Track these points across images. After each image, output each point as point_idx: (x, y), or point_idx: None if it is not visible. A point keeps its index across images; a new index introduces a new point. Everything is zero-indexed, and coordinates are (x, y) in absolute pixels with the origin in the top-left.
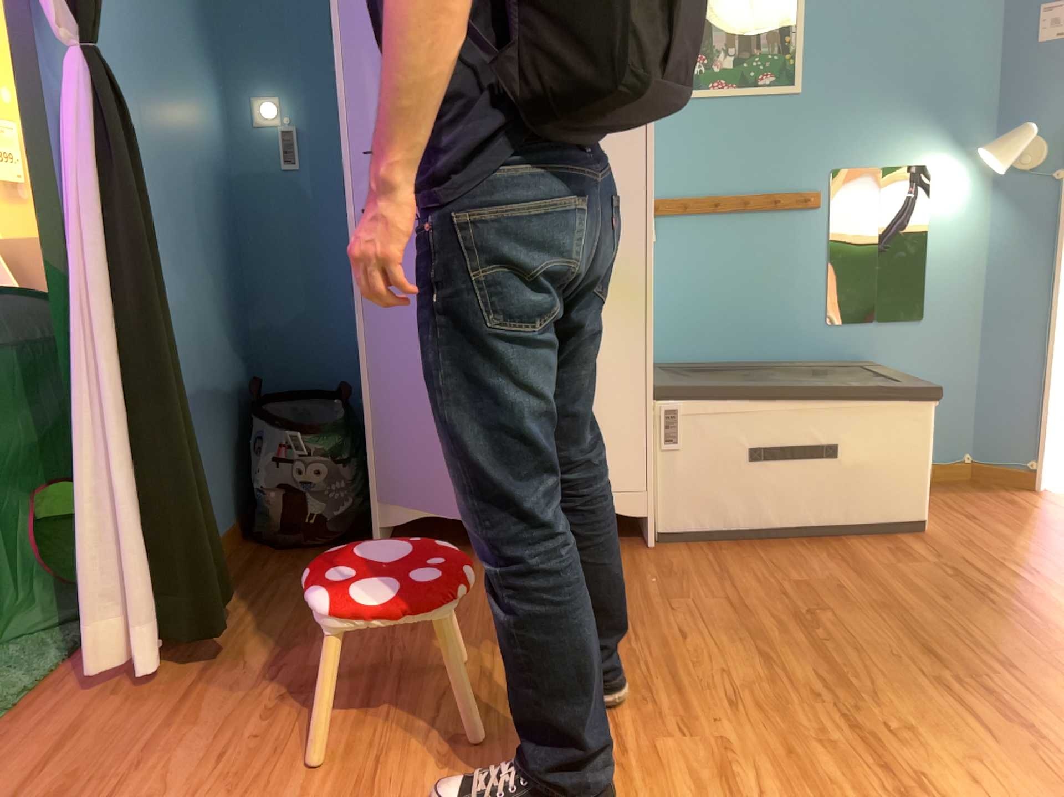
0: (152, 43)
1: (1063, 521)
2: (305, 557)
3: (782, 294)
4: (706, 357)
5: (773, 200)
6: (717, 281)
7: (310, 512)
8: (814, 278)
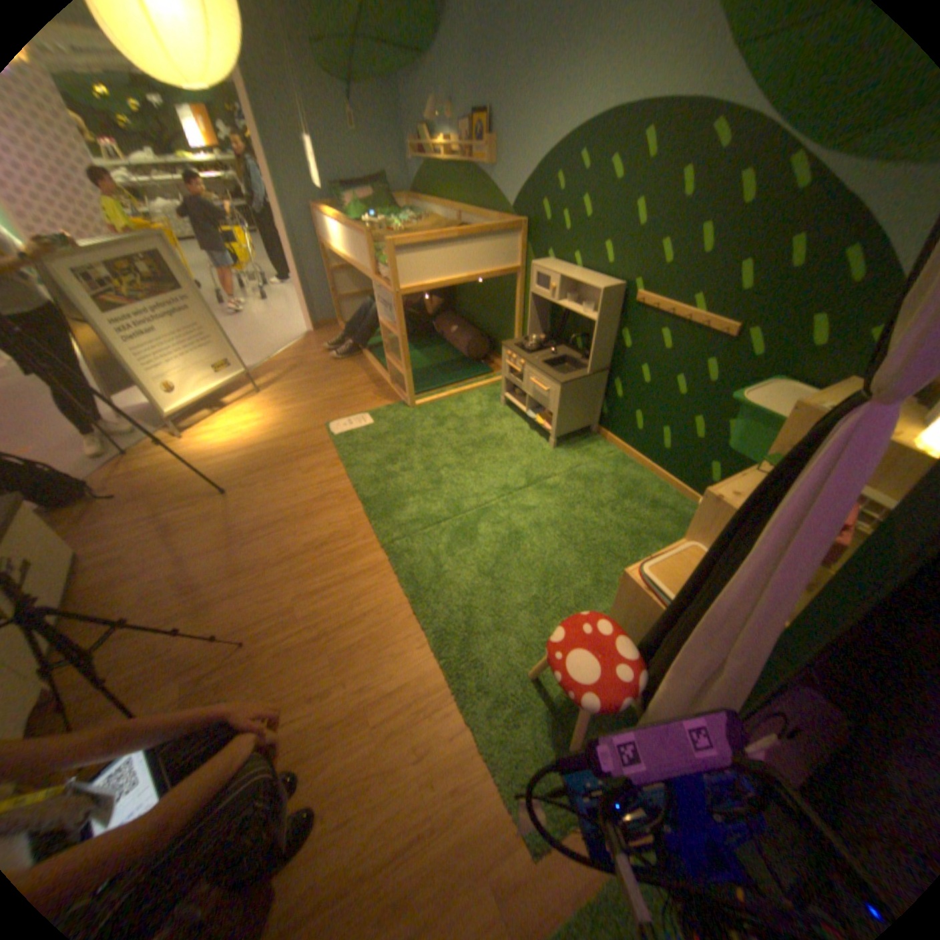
0: None
1: (81, 508)
2: None
3: None
4: None
5: None
6: None
7: None
8: None
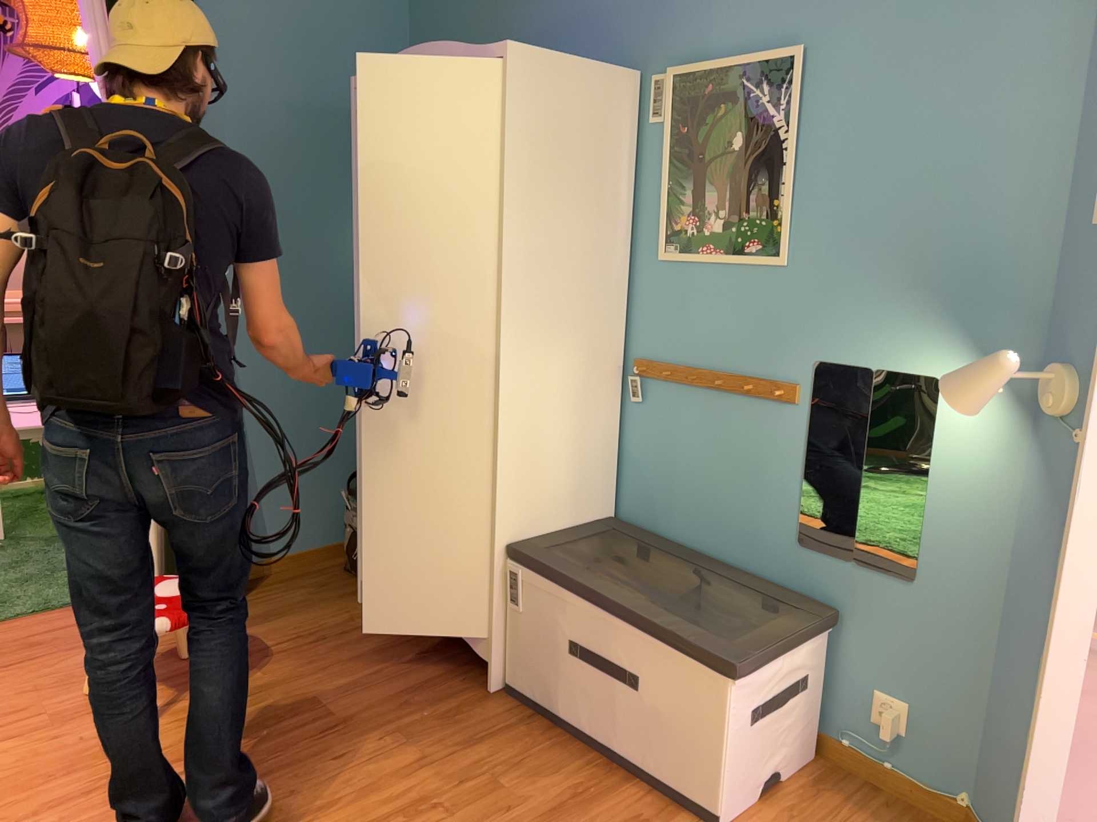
0: (299, 210)
1: None
2: (336, 583)
3: (753, 492)
4: (677, 535)
5: (747, 384)
6: (693, 458)
7: (354, 552)
8: (788, 484)
